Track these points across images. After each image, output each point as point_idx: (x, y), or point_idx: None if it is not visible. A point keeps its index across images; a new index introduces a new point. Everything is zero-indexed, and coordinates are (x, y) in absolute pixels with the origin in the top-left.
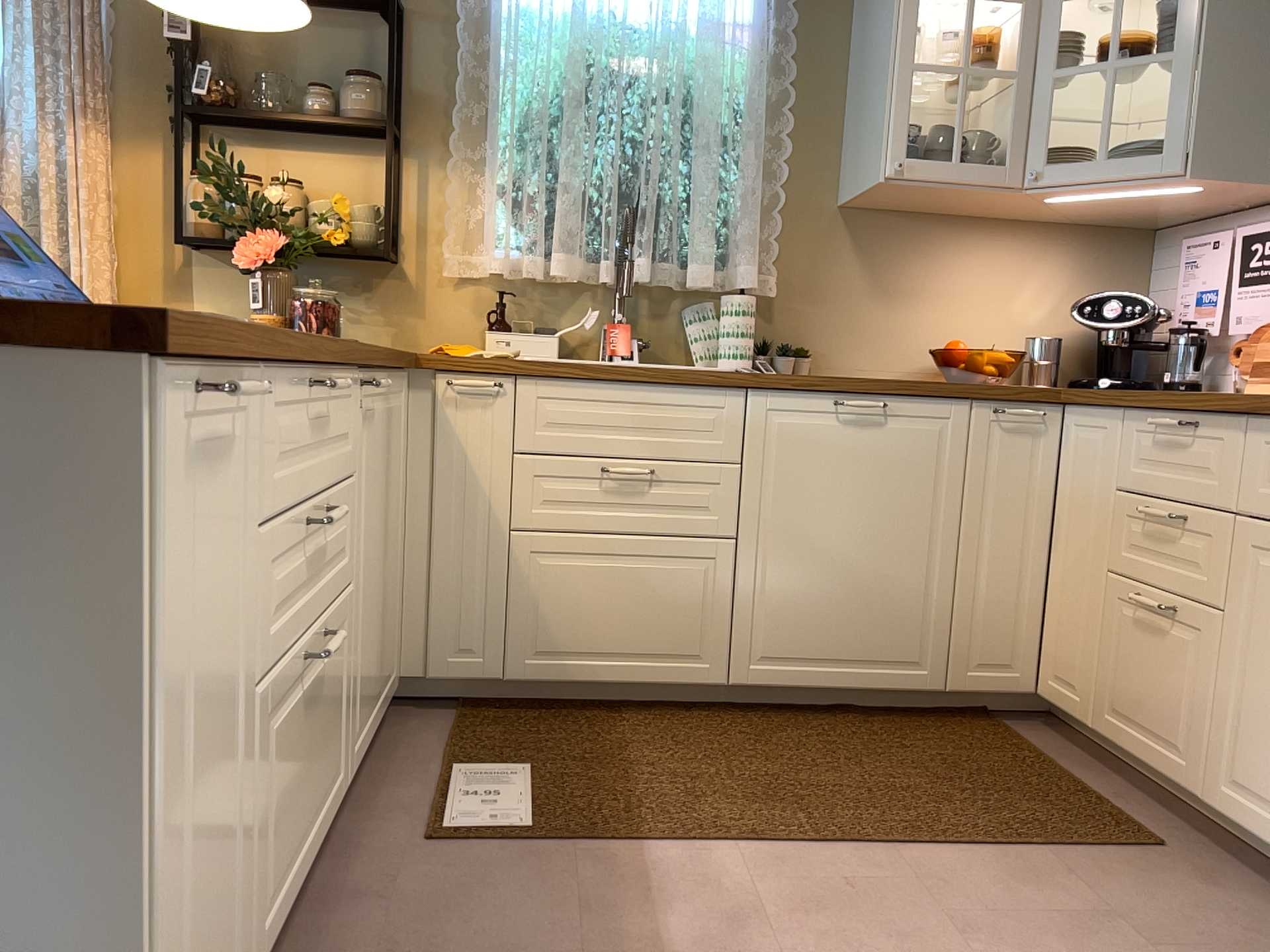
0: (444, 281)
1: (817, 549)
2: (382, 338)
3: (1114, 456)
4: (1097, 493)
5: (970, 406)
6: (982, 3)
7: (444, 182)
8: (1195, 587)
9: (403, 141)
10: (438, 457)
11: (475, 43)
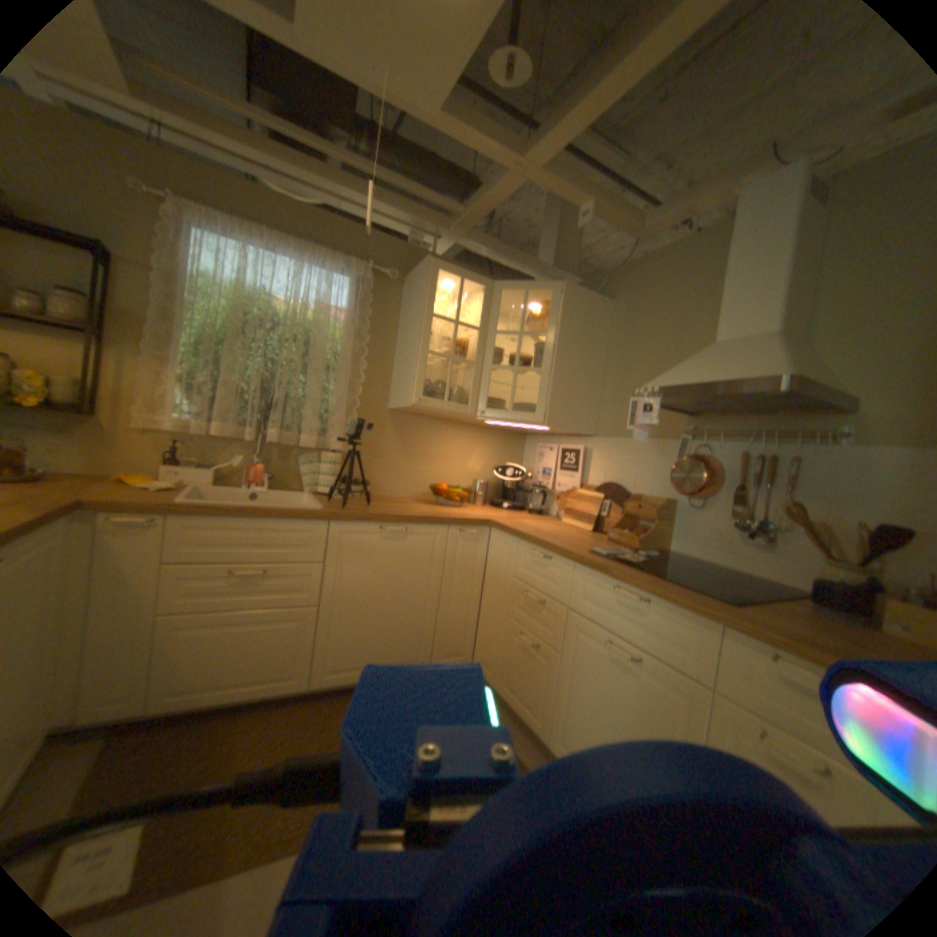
0: (129, 432)
1: (364, 608)
2: (74, 467)
3: (511, 559)
4: (503, 575)
5: (447, 528)
6: (458, 322)
7: (133, 370)
8: (547, 637)
9: (100, 339)
10: (97, 572)
11: (162, 286)
